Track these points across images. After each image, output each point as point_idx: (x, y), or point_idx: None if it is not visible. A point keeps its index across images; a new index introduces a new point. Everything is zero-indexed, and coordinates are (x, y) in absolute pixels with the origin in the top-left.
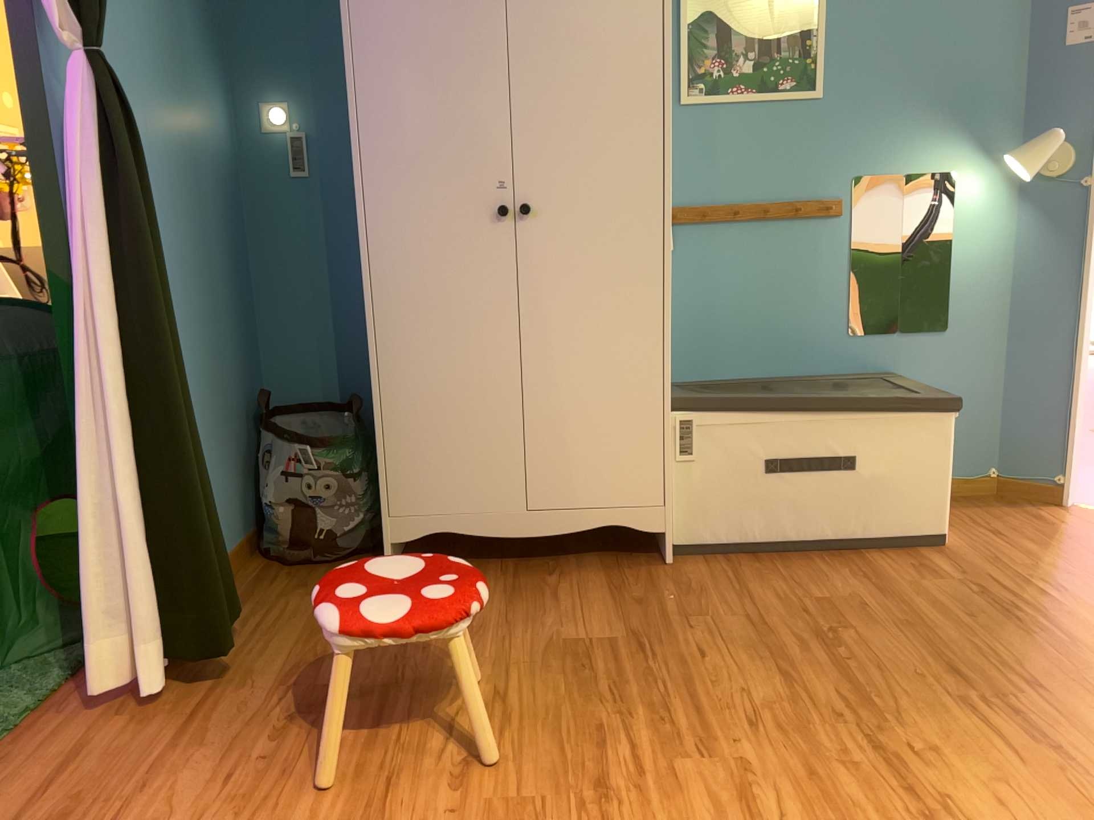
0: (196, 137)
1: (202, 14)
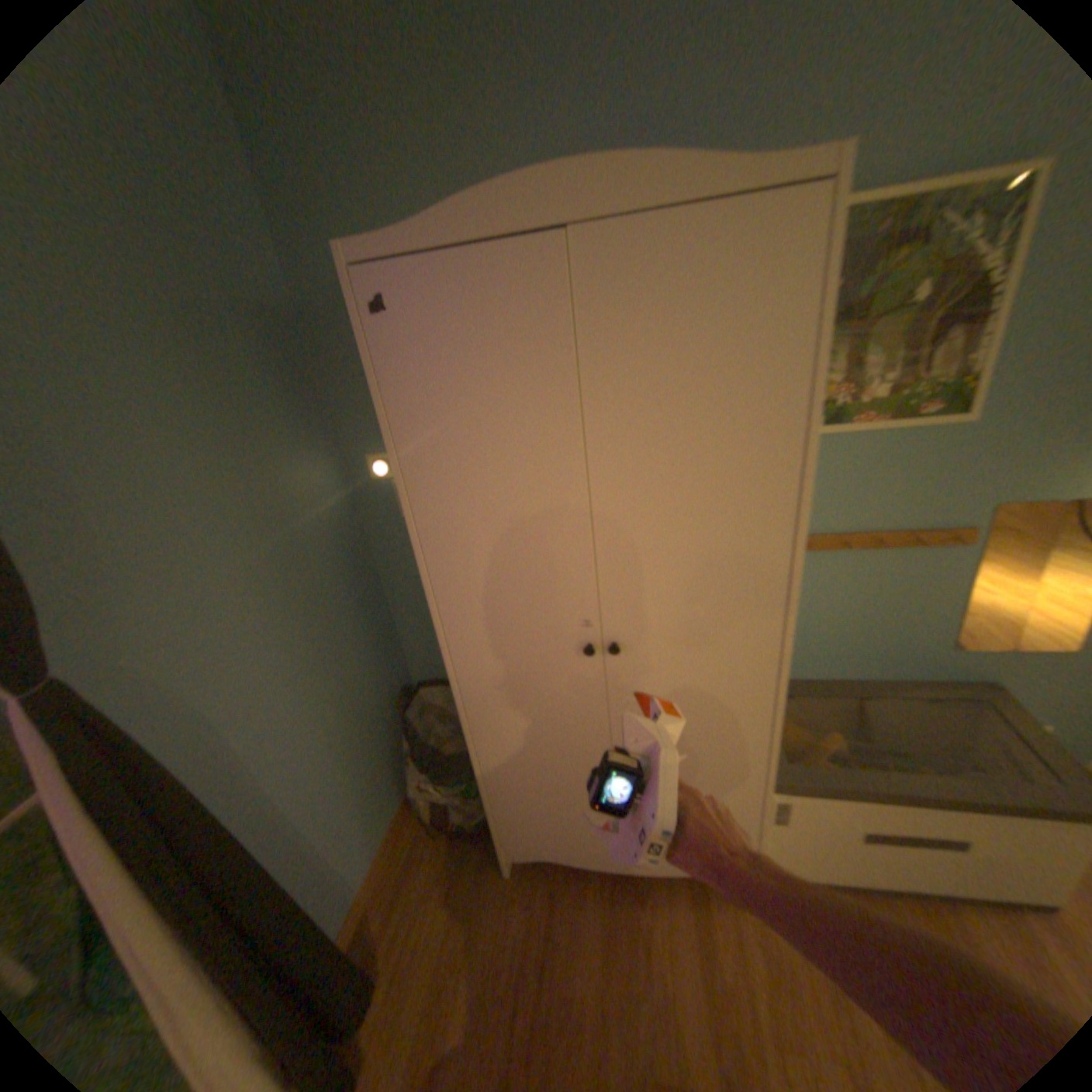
0: (291, 536)
1: (277, 398)
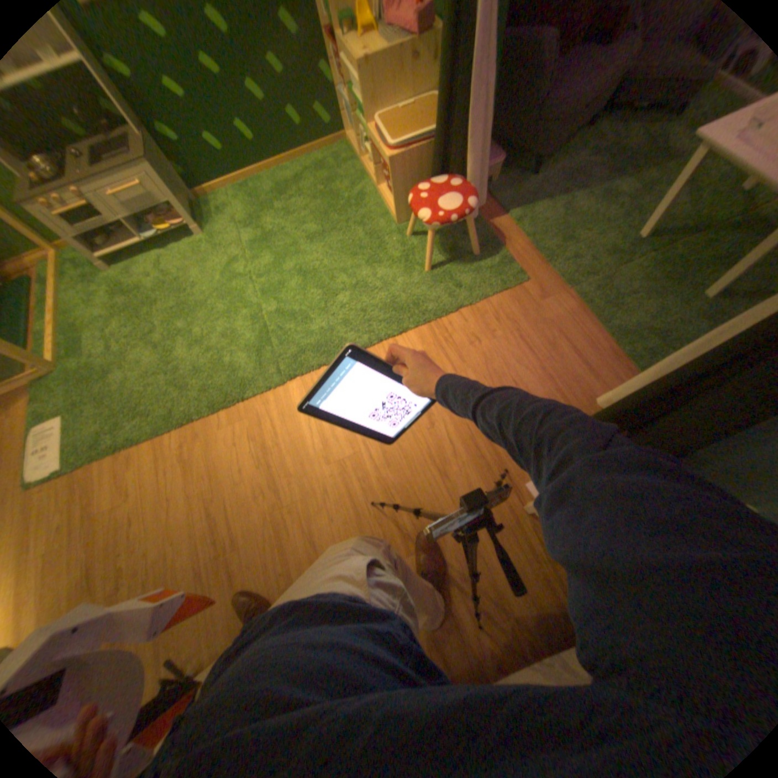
0: None
1: None
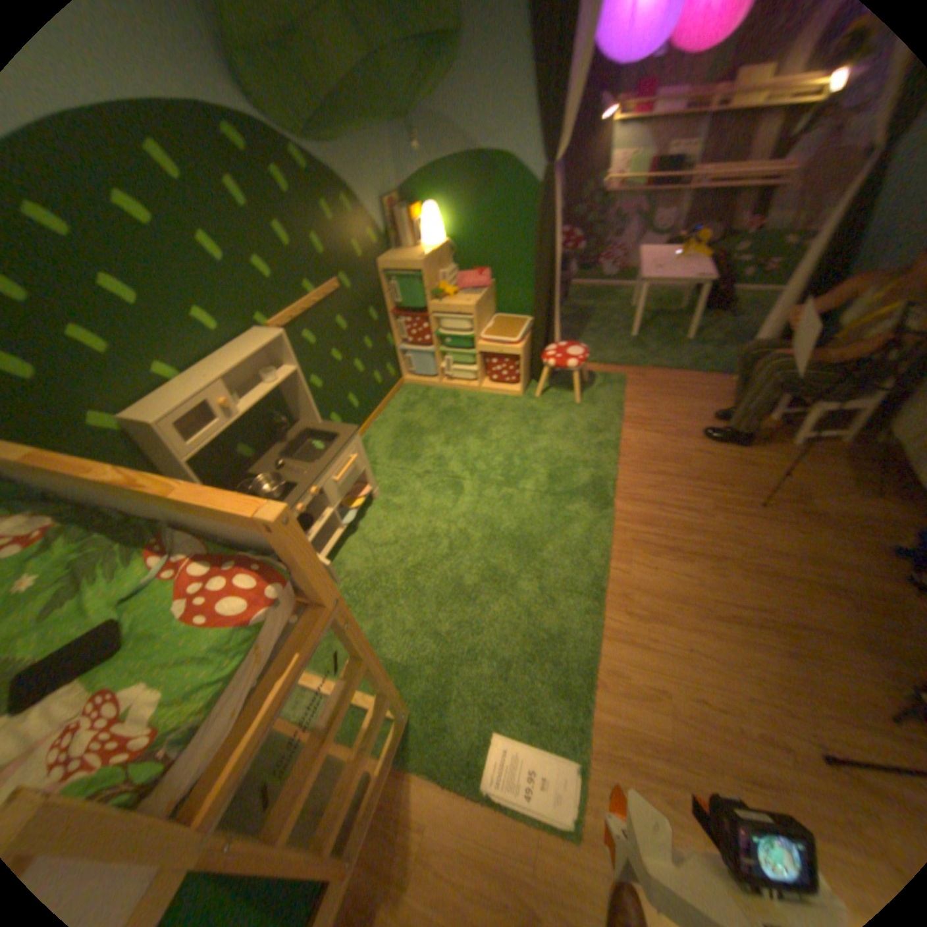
0: None
1: None
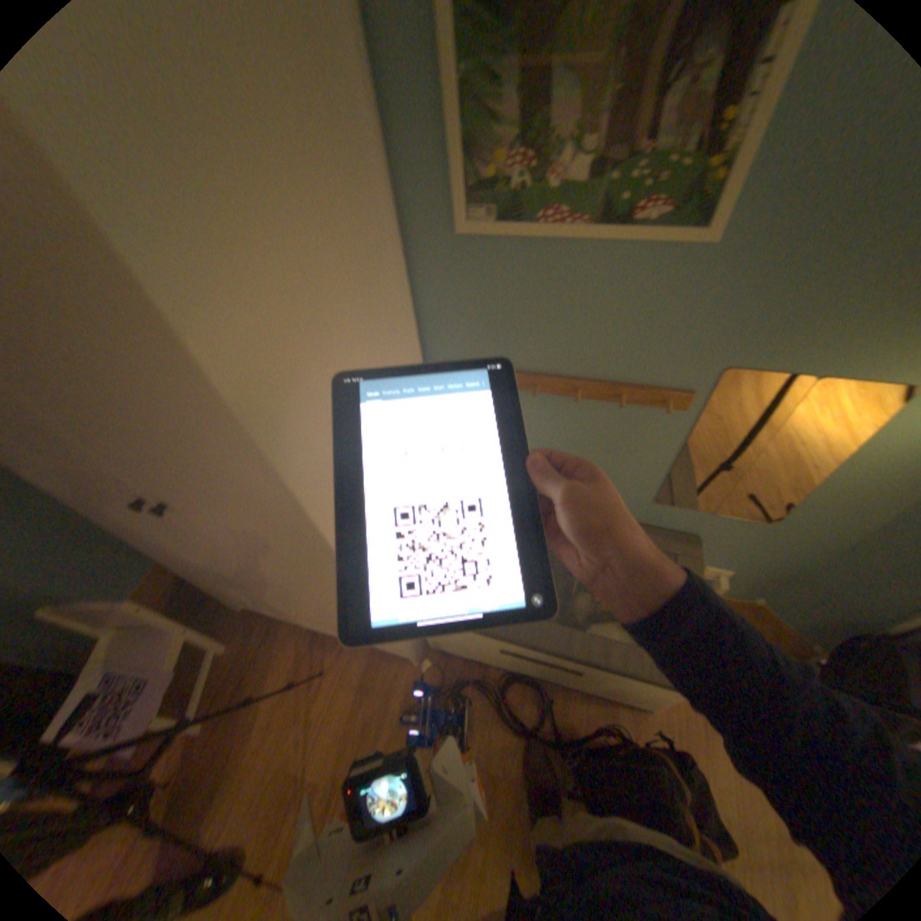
0: None
1: None
